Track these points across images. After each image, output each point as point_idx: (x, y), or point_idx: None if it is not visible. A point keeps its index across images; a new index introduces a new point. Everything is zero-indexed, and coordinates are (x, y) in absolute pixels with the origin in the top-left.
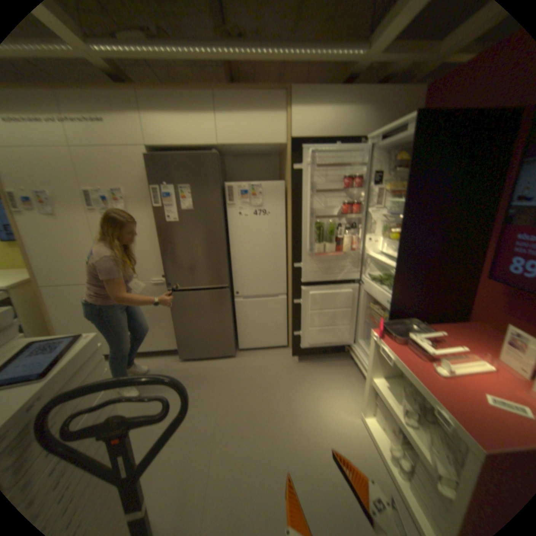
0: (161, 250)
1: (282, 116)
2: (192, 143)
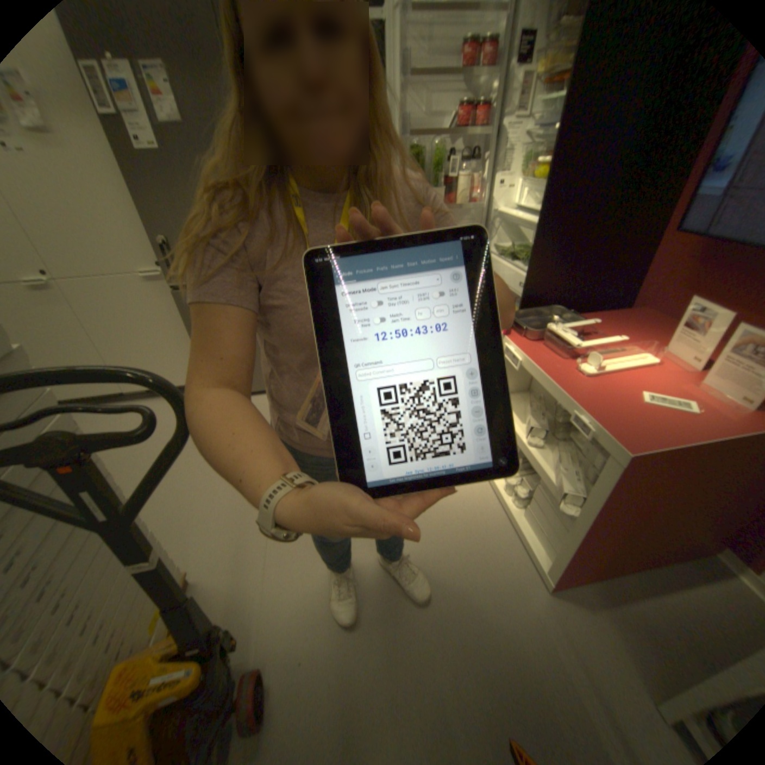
0: (139, 212)
1: None
2: None
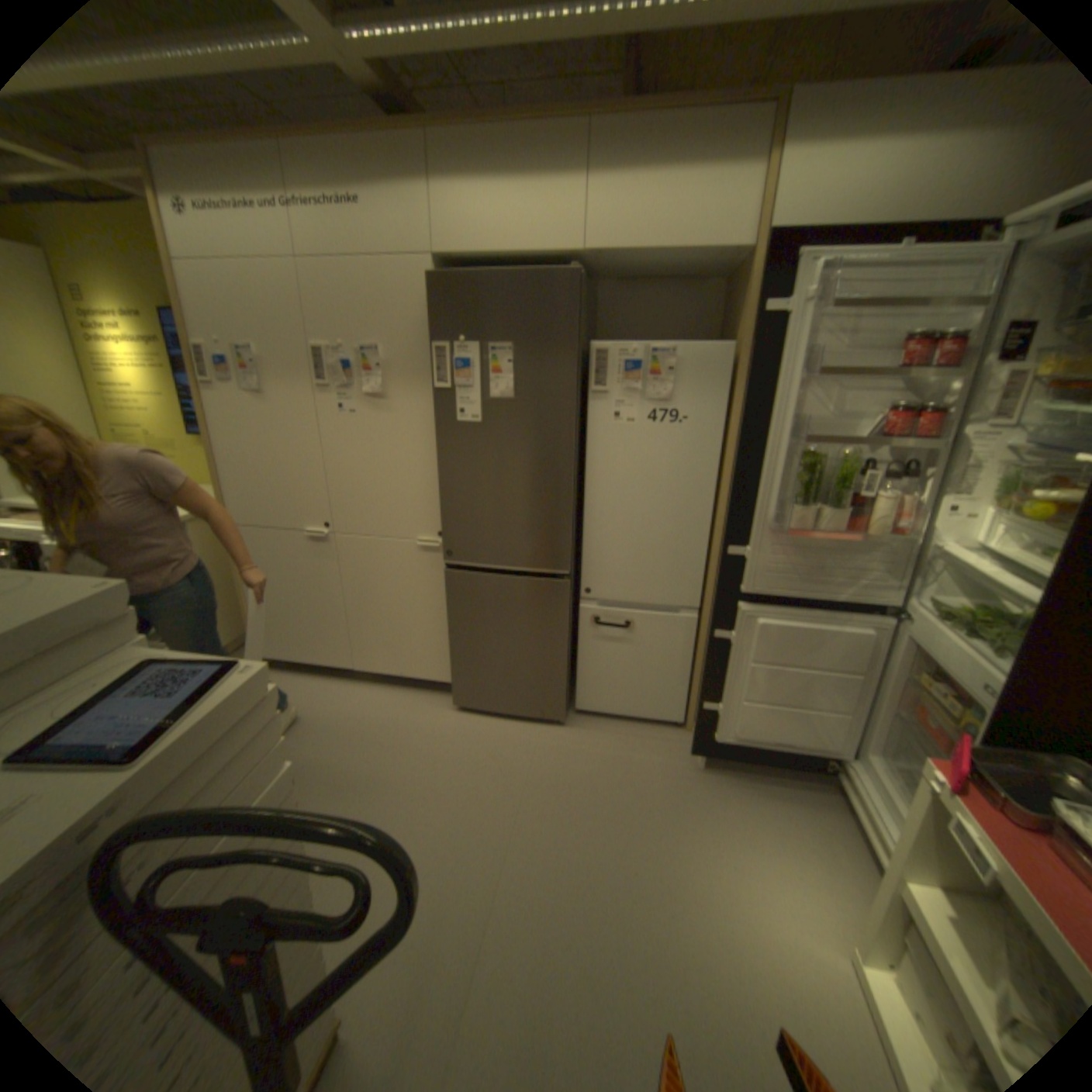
0: (439, 478)
1: (752, 172)
2: (527, 245)
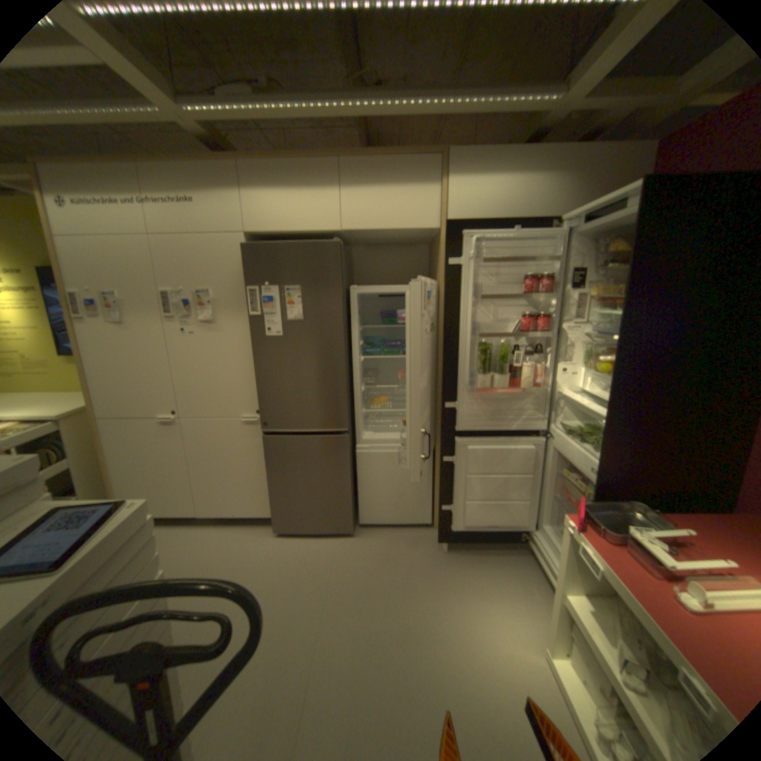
0: (256, 374)
1: (434, 189)
2: (306, 228)
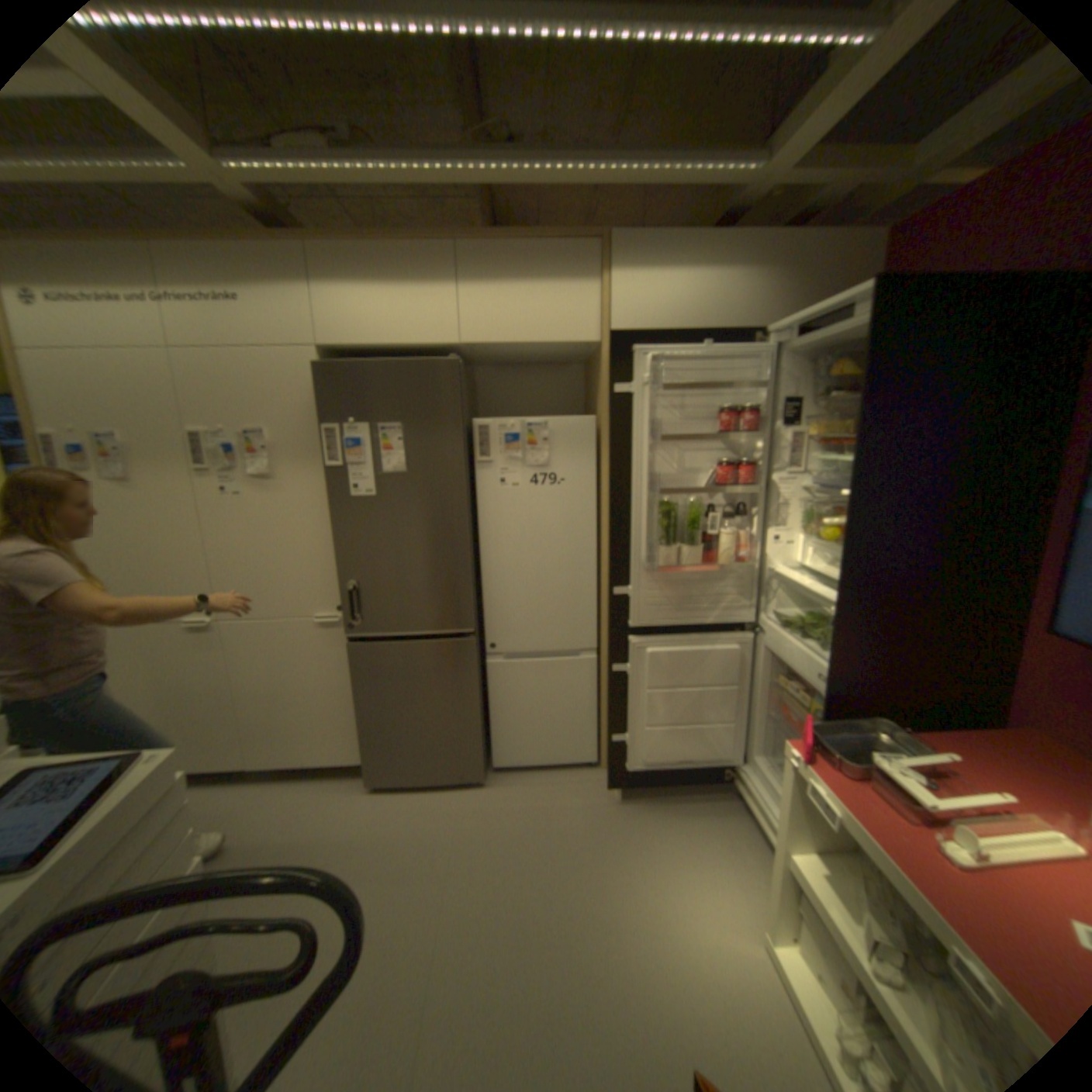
0: (337, 552)
1: (592, 287)
2: (410, 339)
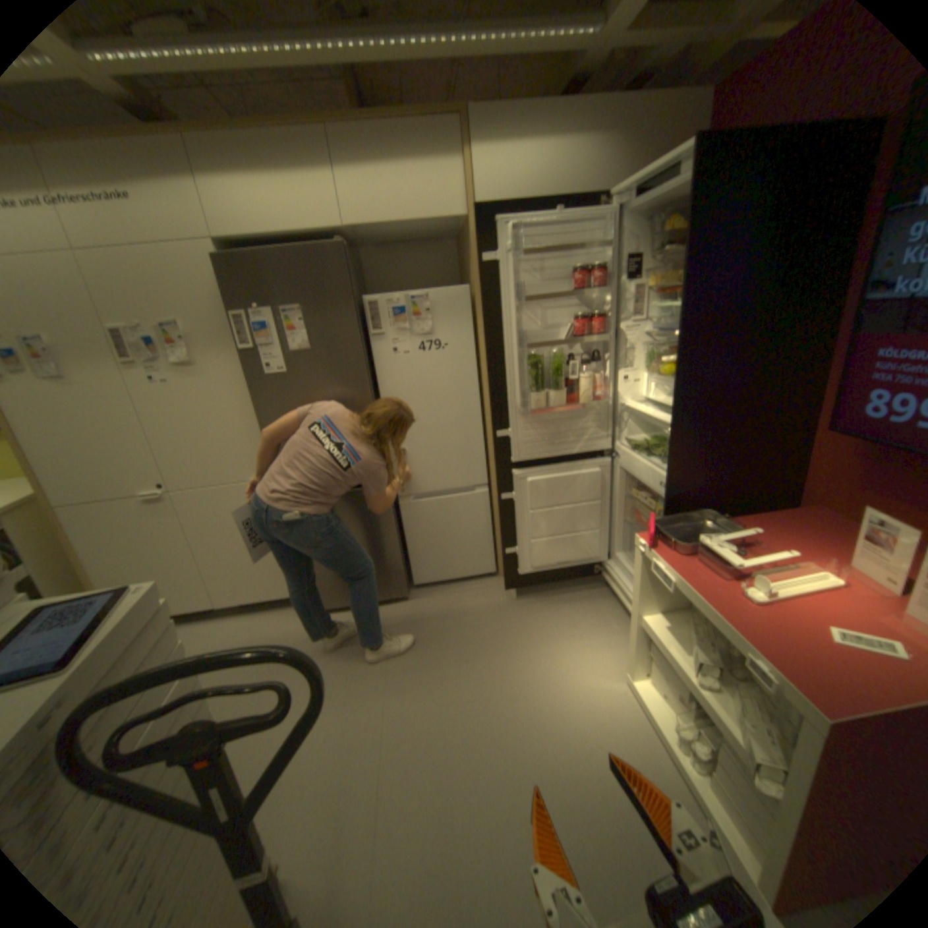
0: (259, 425)
1: (454, 163)
2: (295, 225)
